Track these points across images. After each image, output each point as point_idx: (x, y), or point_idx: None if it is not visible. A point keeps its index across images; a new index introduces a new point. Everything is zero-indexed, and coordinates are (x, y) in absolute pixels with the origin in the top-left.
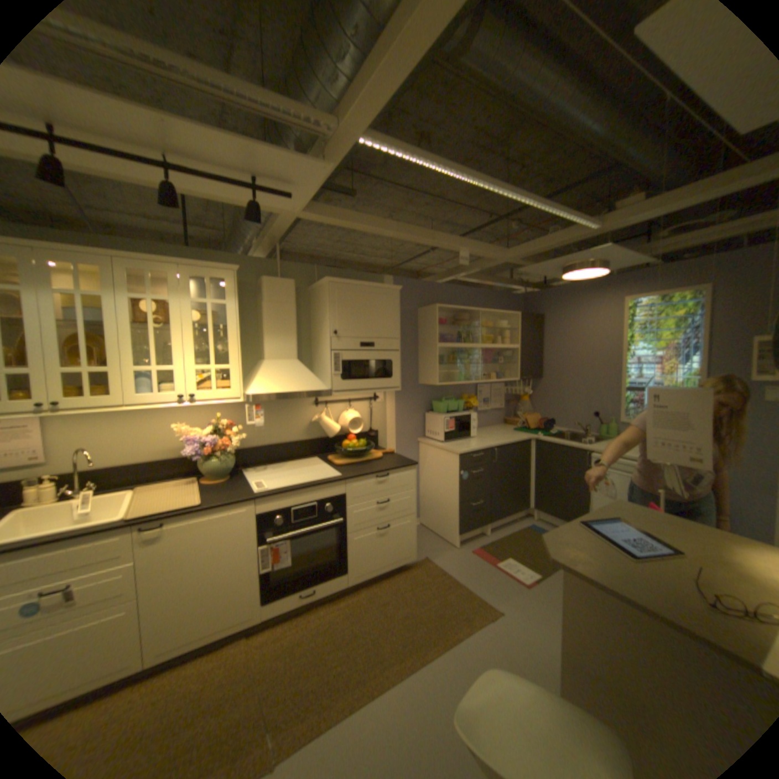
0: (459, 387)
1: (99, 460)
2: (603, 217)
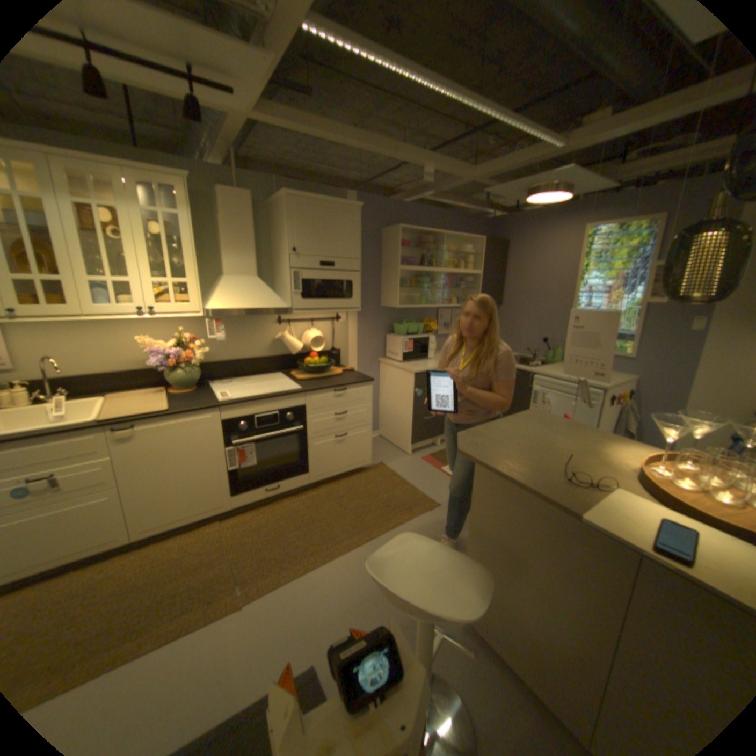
0: (421, 311)
1: (66, 369)
2: (568, 134)
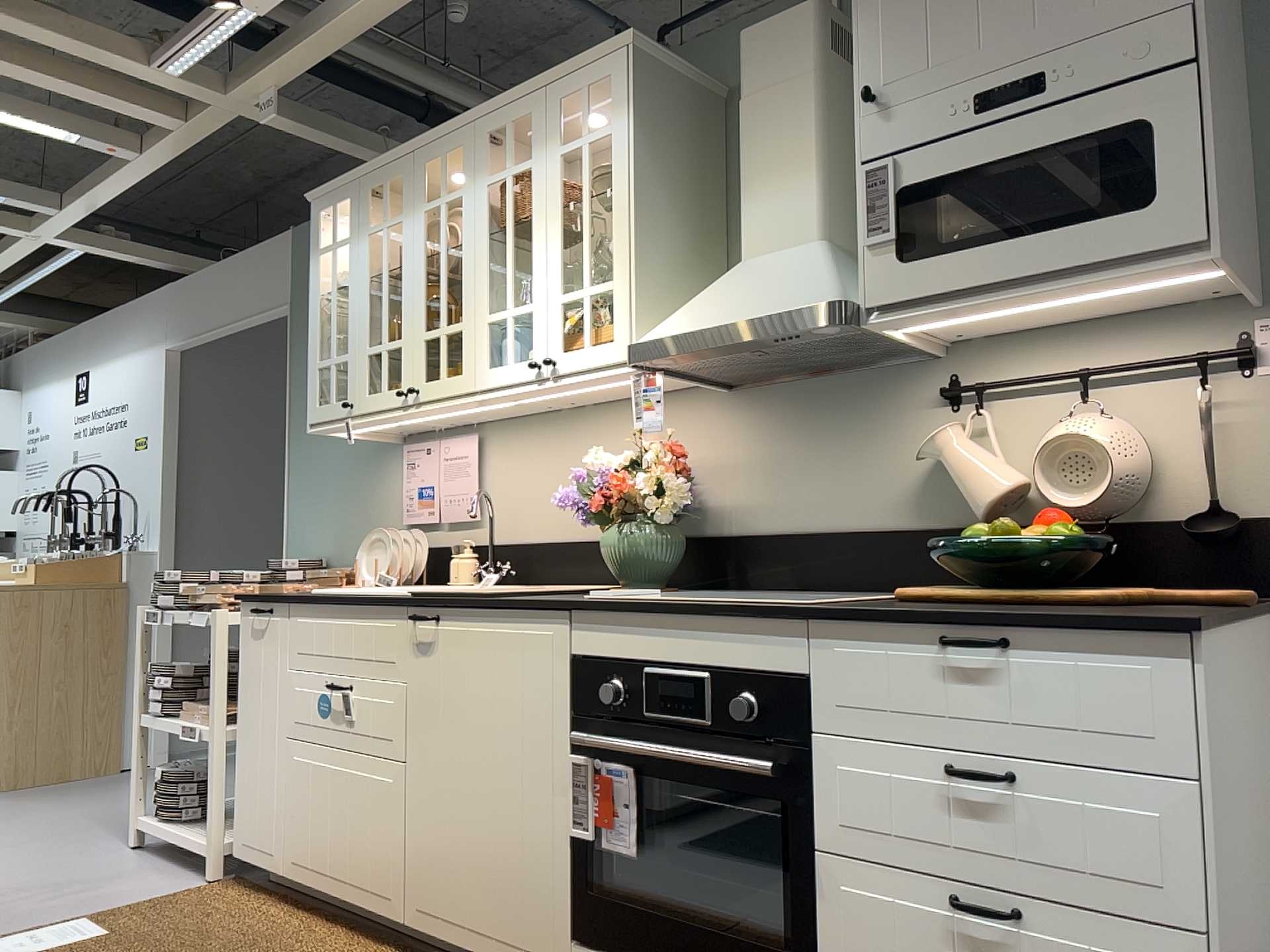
0: None
1: (528, 526)
2: None
